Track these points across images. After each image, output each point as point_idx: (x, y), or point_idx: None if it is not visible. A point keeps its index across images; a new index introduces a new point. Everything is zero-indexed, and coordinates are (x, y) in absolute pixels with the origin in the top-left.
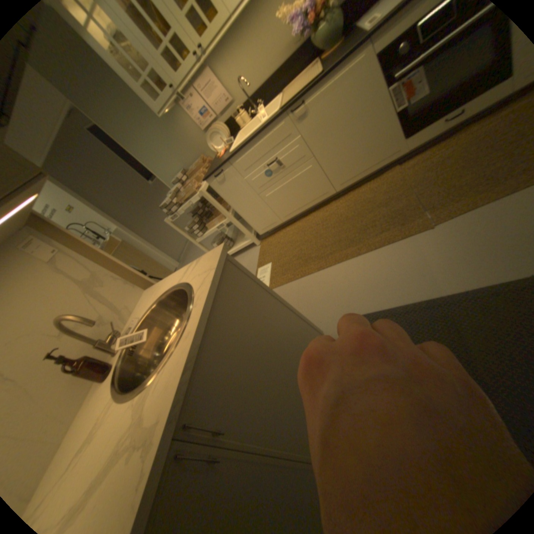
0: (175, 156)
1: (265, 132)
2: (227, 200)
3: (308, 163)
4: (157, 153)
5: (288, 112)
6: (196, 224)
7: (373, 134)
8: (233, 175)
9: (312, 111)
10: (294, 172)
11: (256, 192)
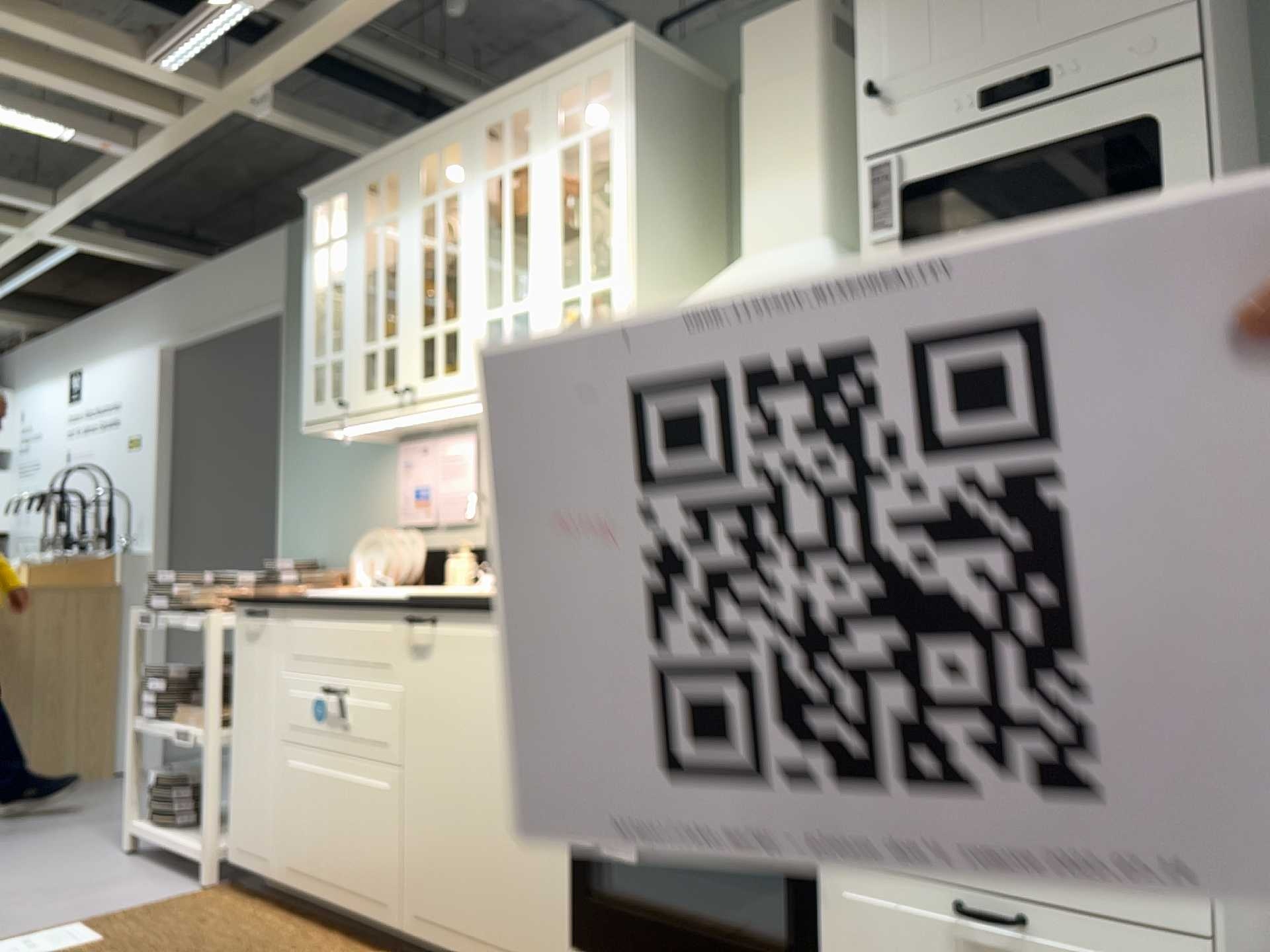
0: (330, 526)
1: (356, 615)
2: (233, 689)
3: (383, 773)
4: (311, 491)
5: (402, 617)
6: (159, 680)
7: (512, 849)
8: (269, 645)
9: (435, 659)
10: (353, 766)
11: (279, 732)
